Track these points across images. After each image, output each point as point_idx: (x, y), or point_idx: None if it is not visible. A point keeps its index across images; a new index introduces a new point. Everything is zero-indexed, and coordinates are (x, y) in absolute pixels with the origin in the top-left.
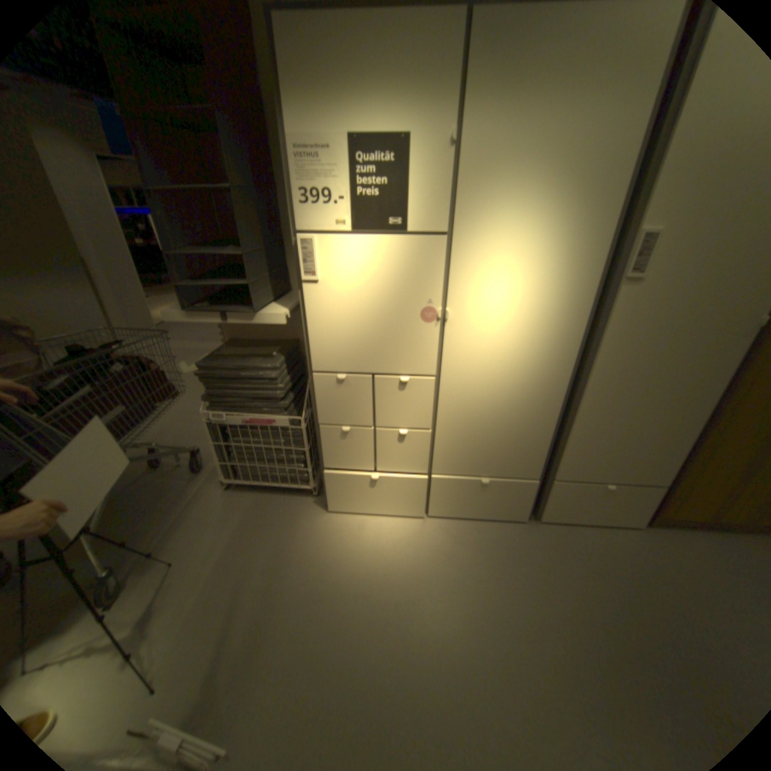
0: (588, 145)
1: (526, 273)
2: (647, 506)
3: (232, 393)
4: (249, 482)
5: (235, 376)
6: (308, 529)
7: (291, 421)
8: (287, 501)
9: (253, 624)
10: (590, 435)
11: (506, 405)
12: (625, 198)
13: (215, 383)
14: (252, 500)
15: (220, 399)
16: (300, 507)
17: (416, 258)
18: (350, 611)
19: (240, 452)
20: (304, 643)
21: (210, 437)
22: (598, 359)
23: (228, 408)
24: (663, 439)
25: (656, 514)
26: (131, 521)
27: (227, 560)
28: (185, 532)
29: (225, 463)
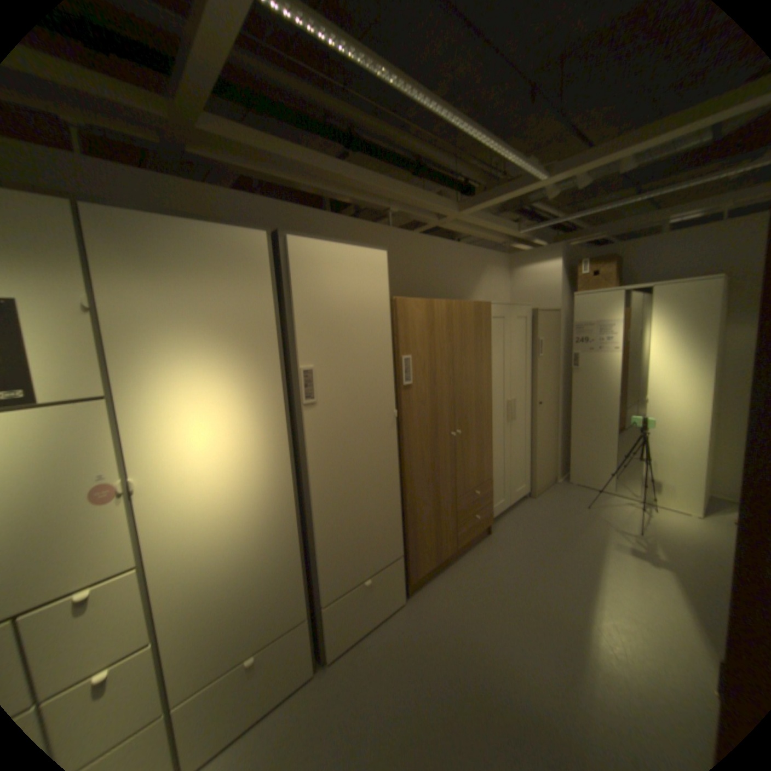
0: (235, 313)
1: (216, 418)
2: (396, 581)
3: None
4: None
5: None
6: None
7: None
8: None
9: None
10: (331, 544)
11: (242, 556)
12: (279, 348)
13: None
14: None
15: None
16: None
17: (63, 430)
18: None
19: None
20: None
21: None
22: (309, 474)
23: None
24: (381, 518)
25: (405, 584)
26: None
27: None
28: None
29: None
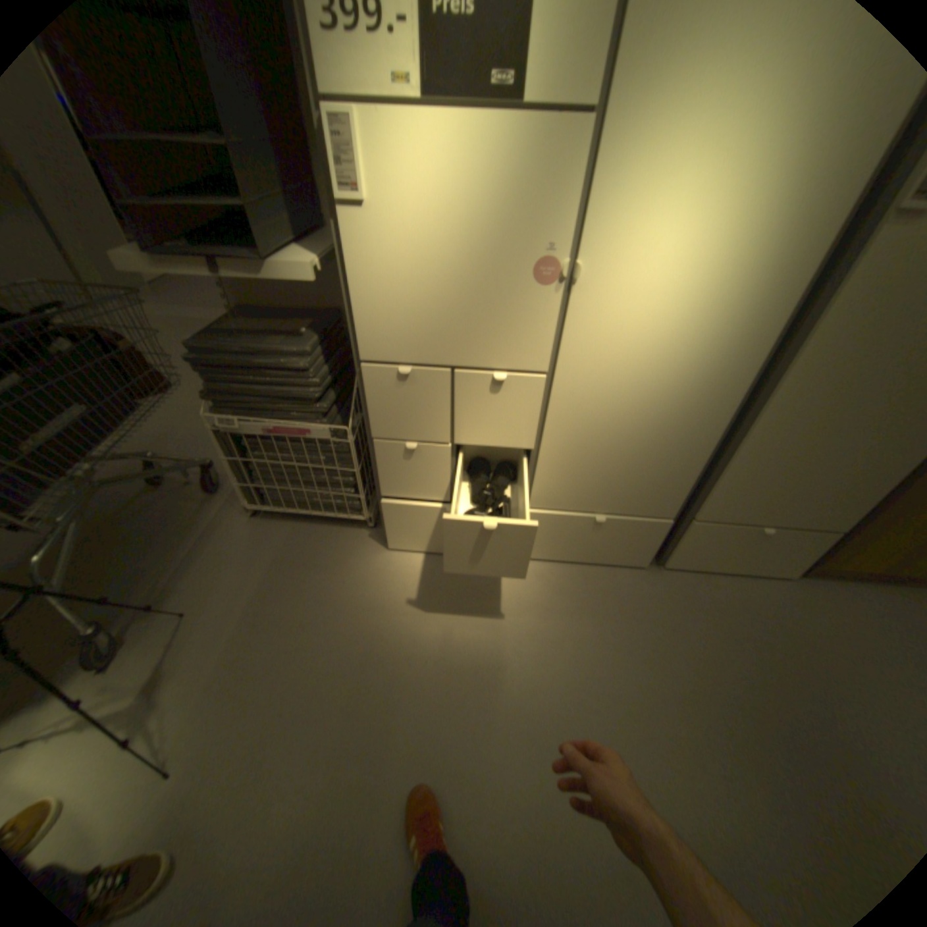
0: None
1: (724, 195)
2: (810, 553)
3: (245, 388)
4: (283, 509)
5: (246, 364)
6: (363, 571)
7: (333, 431)
8: (335, 532)
9: (293, 691)
10: (760, 464)
11: (648, 419)
12: None
13: (218, 373)
14: (289, 530)
15: (228, 397)
16: (352, 541)
17: (535, 159)
18: (417, 676)
19: (267, 471)
20: (359, 716)
21: (222, 450)
22: (803, 352)
23: (241, 410)
24: (862, 471)
25: (816, 562)
26: (130, 555)
27: (258, 609)
28: (201, 572)
29: (247, 483)
